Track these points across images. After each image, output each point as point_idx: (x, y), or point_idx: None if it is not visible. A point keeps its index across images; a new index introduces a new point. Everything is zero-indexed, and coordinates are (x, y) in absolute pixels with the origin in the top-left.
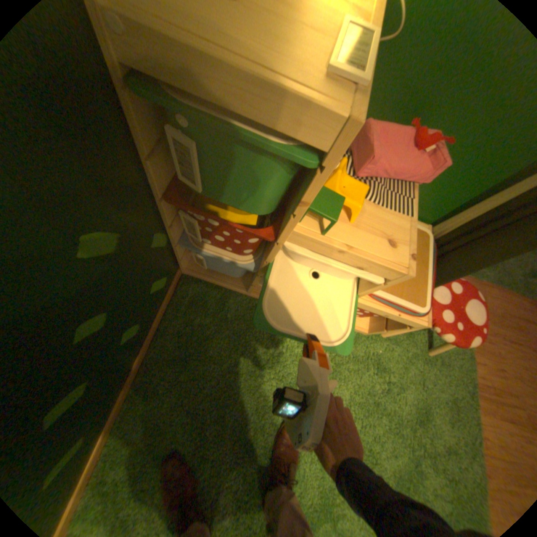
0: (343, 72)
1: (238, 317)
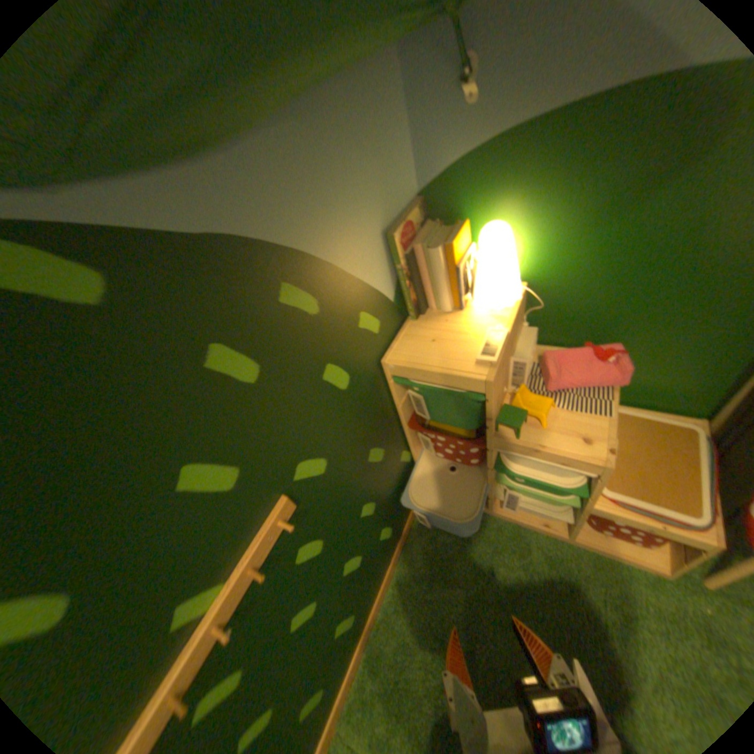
0: (483, 359)
1: (481, 539)
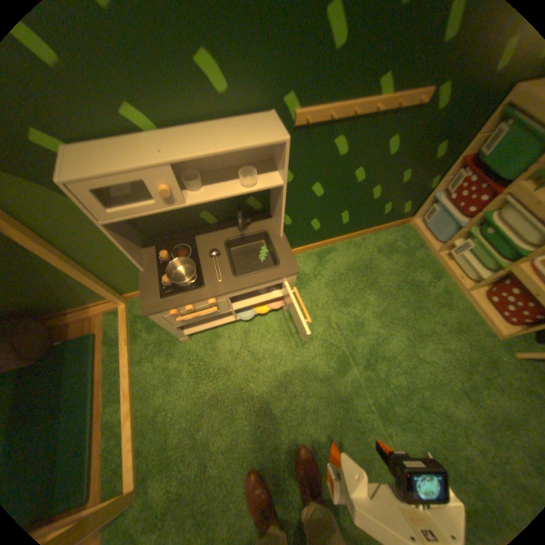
0: None
1: (420, 259)
